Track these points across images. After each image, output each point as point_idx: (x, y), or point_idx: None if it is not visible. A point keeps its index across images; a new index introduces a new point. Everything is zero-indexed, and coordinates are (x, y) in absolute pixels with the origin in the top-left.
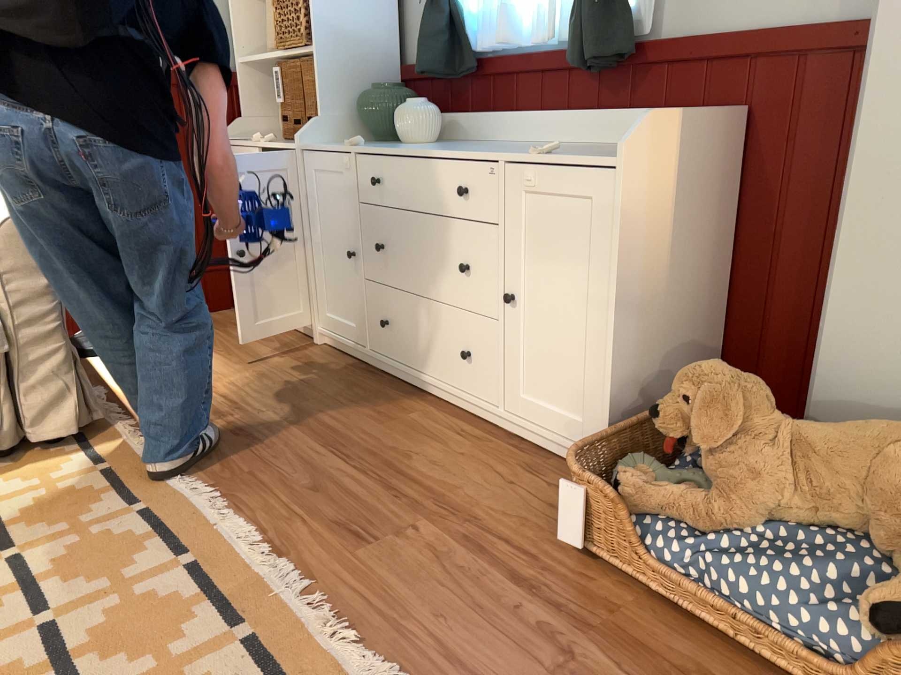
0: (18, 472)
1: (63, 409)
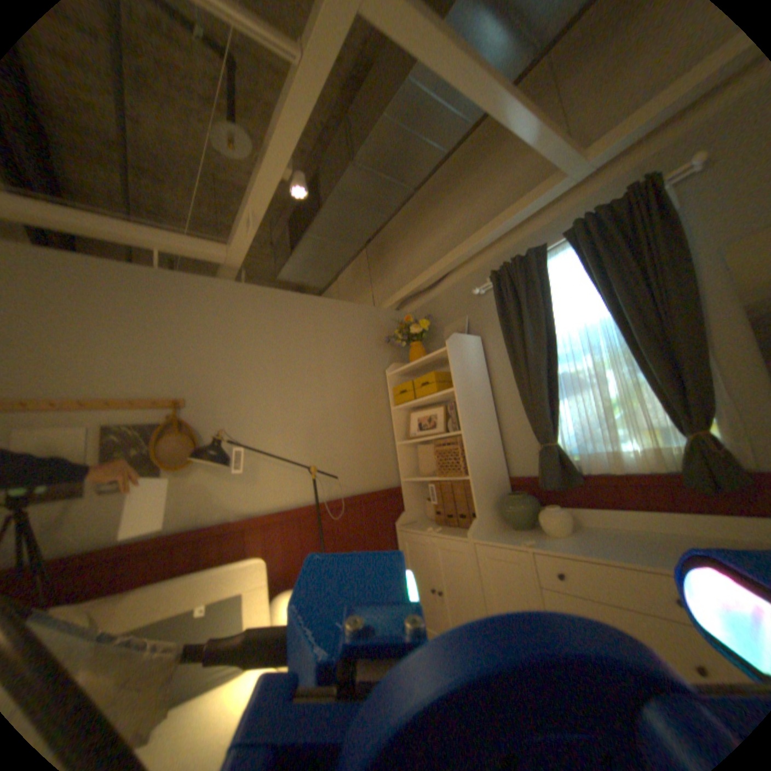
0: None
1: None
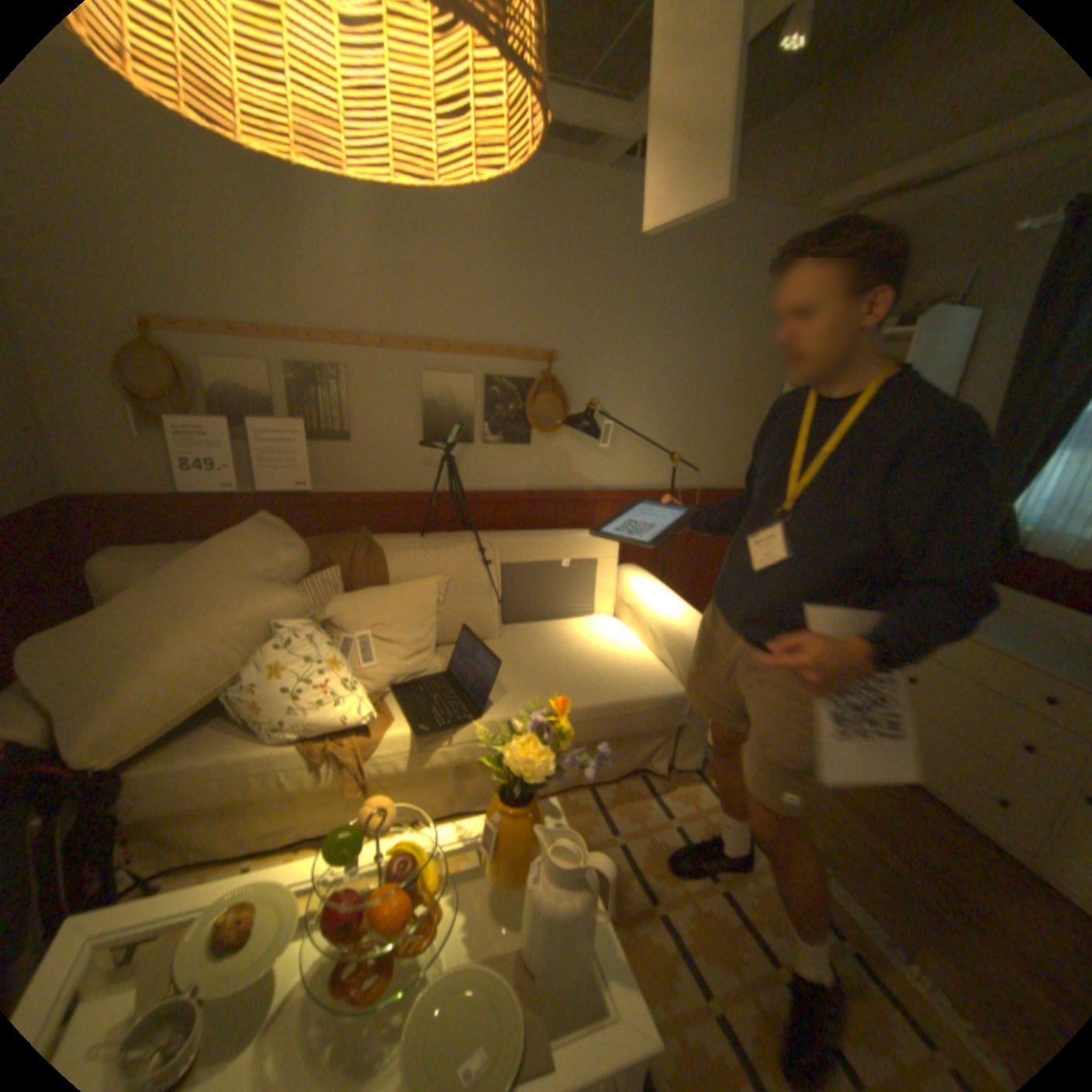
0: (676, 794)
1: (696, 754)
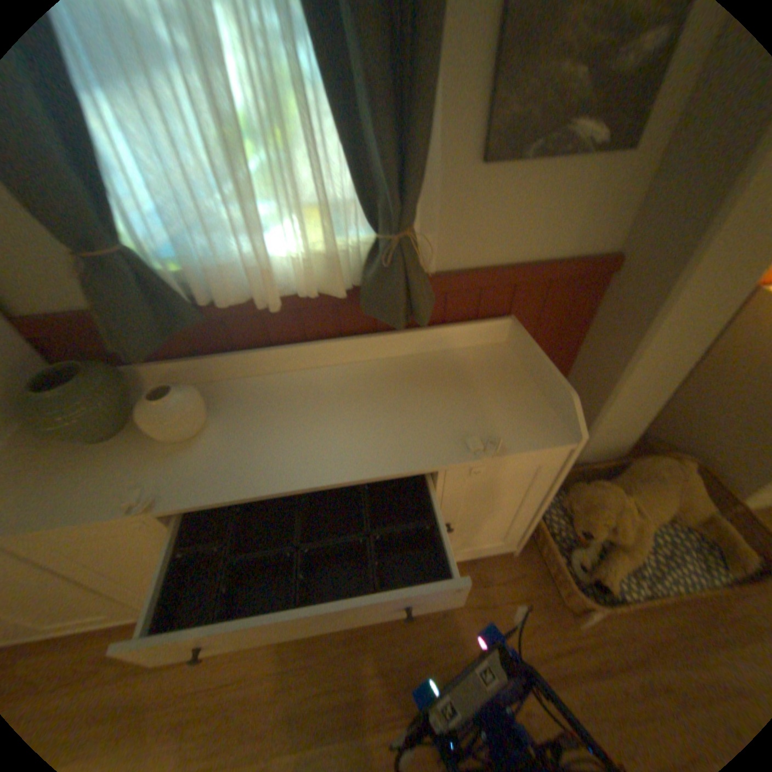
0: None
1: None
